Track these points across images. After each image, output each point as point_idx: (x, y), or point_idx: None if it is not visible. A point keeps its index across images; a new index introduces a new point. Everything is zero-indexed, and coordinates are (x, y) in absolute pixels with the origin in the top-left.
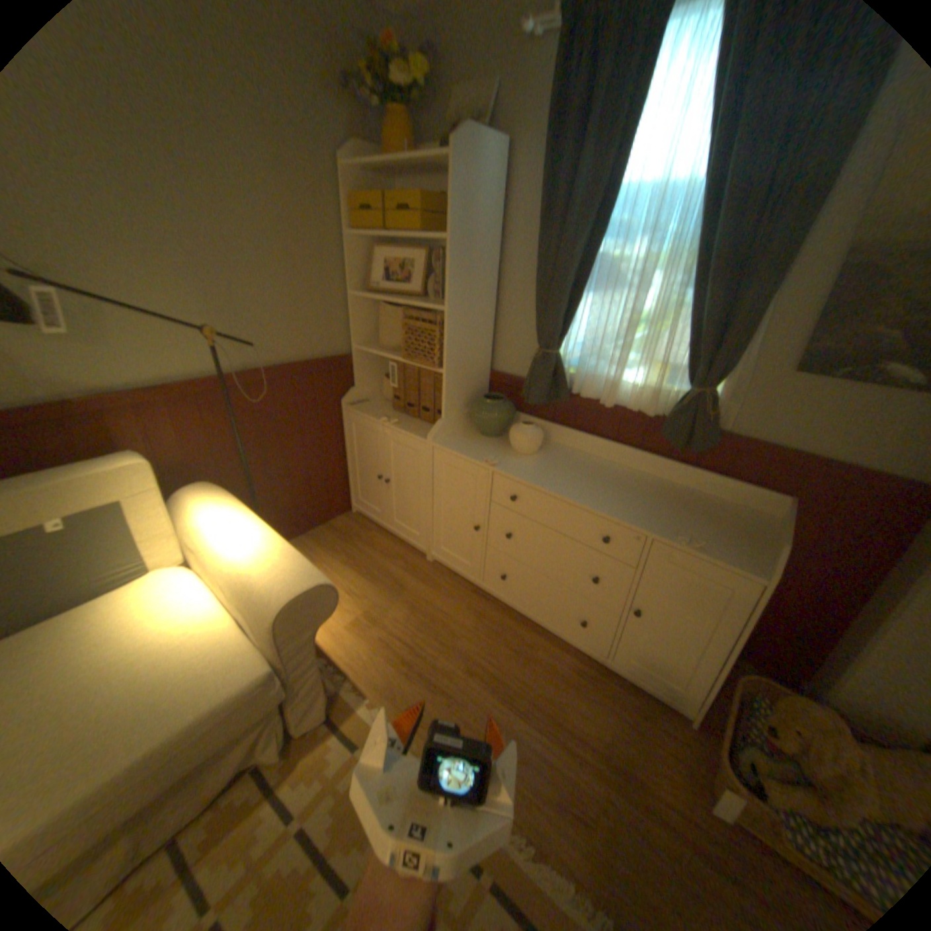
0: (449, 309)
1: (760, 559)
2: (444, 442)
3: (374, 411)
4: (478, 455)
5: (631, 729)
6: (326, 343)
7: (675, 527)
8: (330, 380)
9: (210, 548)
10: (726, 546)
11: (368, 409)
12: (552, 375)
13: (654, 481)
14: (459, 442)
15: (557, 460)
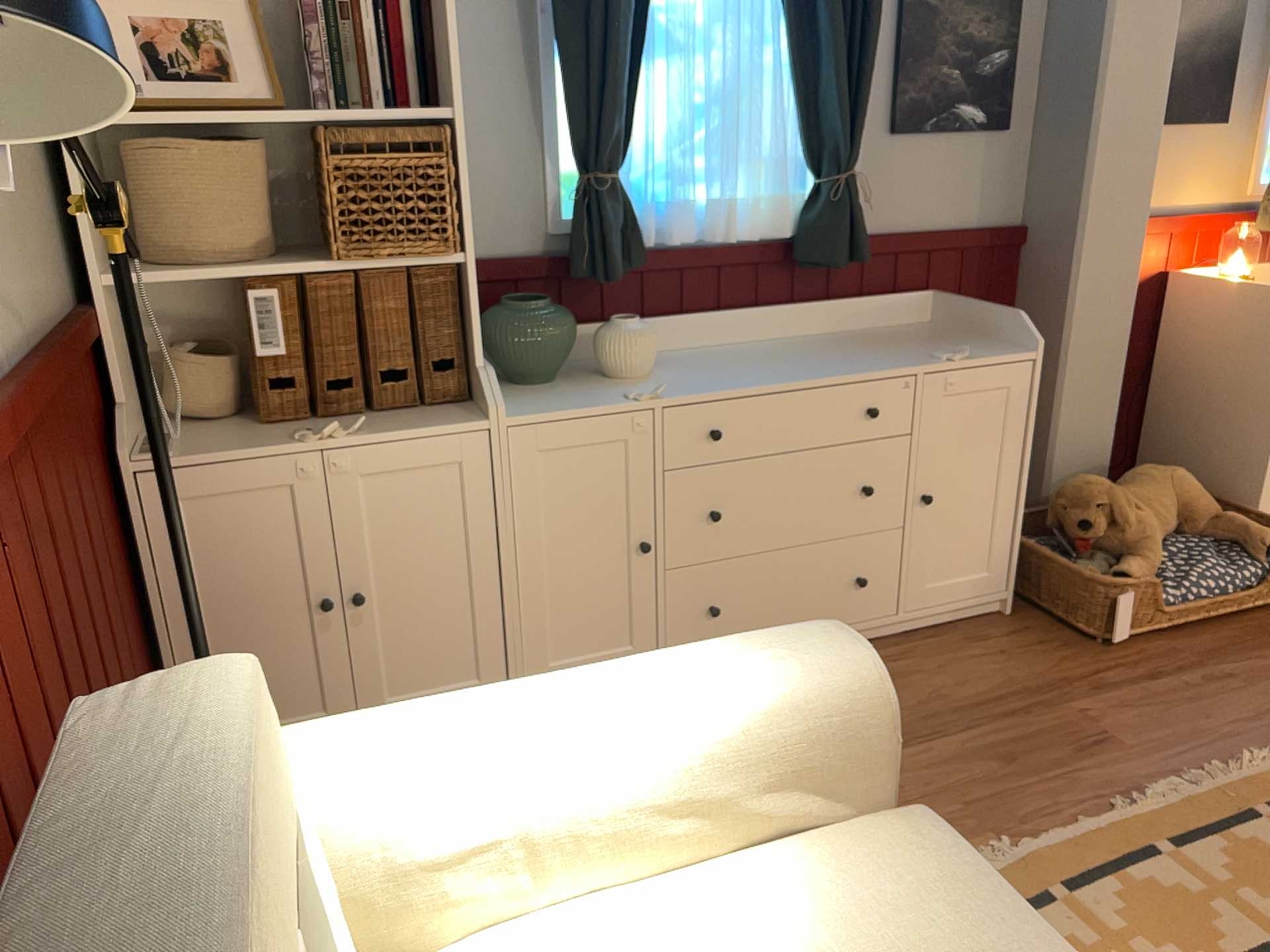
0: (459, 114)
1: (998, 347)
2: (514, 413)
3: (234, 443)
4: (602, 400)
5: (992, 659)
6: (48, 278)
7: (918, 358)
8: (82, 395)
9: (551, 777)
10: (968, 351)
11: (206, 446)
12: (626, 220)
13: (804, 342)
14: (530, 404)
15: (687, 366)
